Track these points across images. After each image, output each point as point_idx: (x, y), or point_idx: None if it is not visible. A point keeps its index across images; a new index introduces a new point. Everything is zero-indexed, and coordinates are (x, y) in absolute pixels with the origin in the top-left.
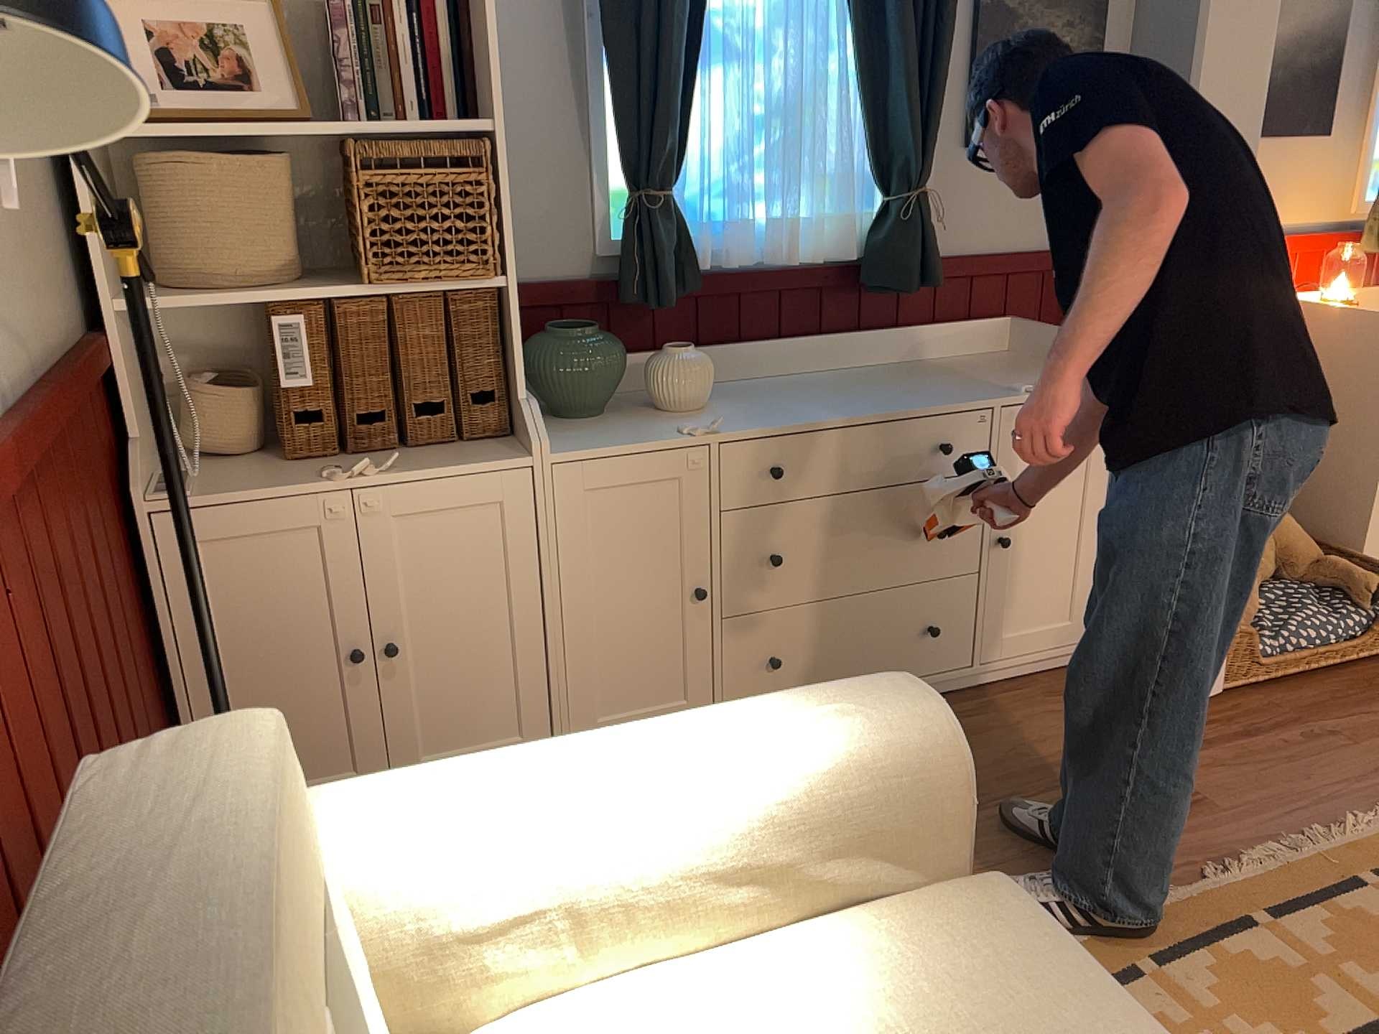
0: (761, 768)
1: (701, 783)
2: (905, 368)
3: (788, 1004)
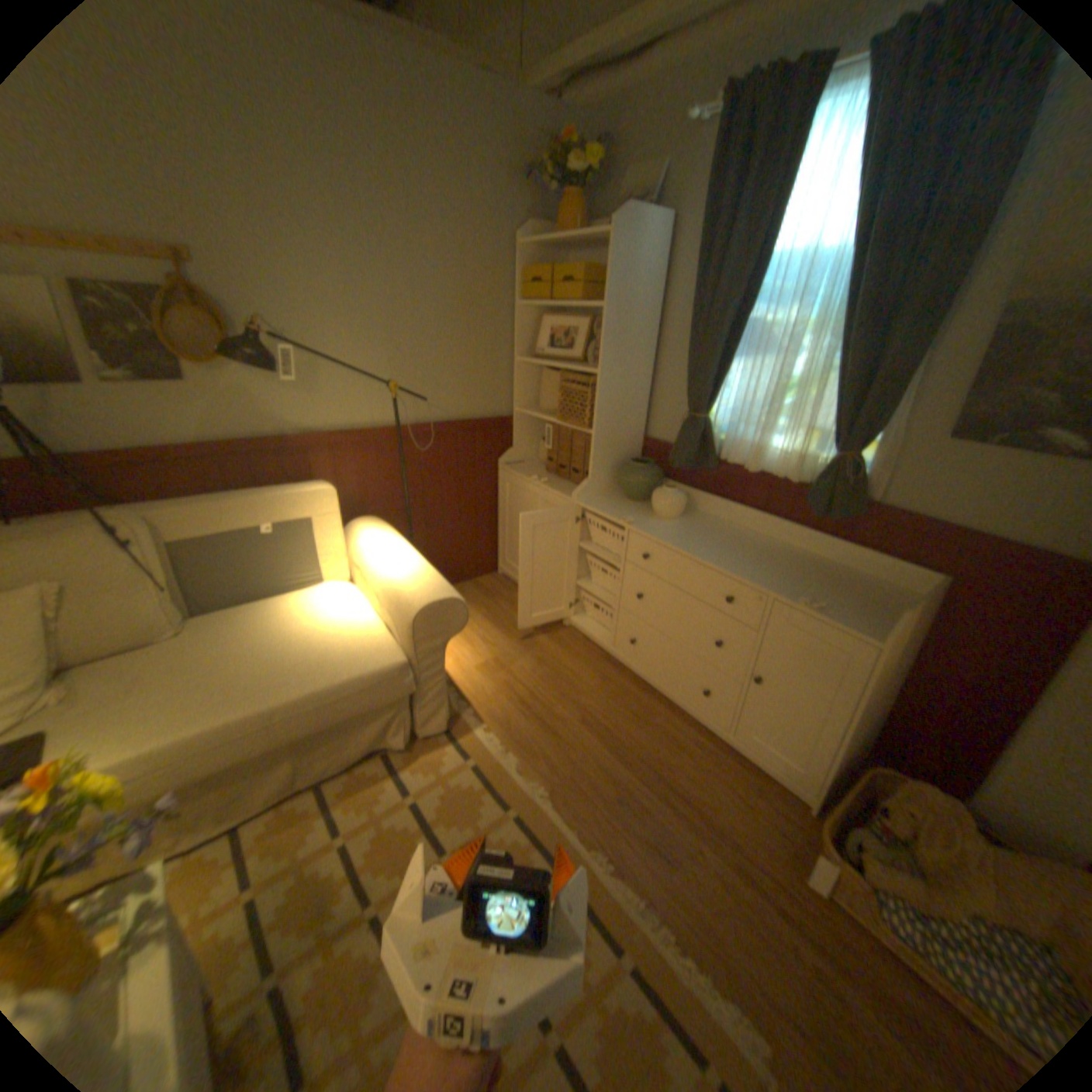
0: (395, 576)
1: (388, 568)
2: (824, 563)
3: (350, 620)
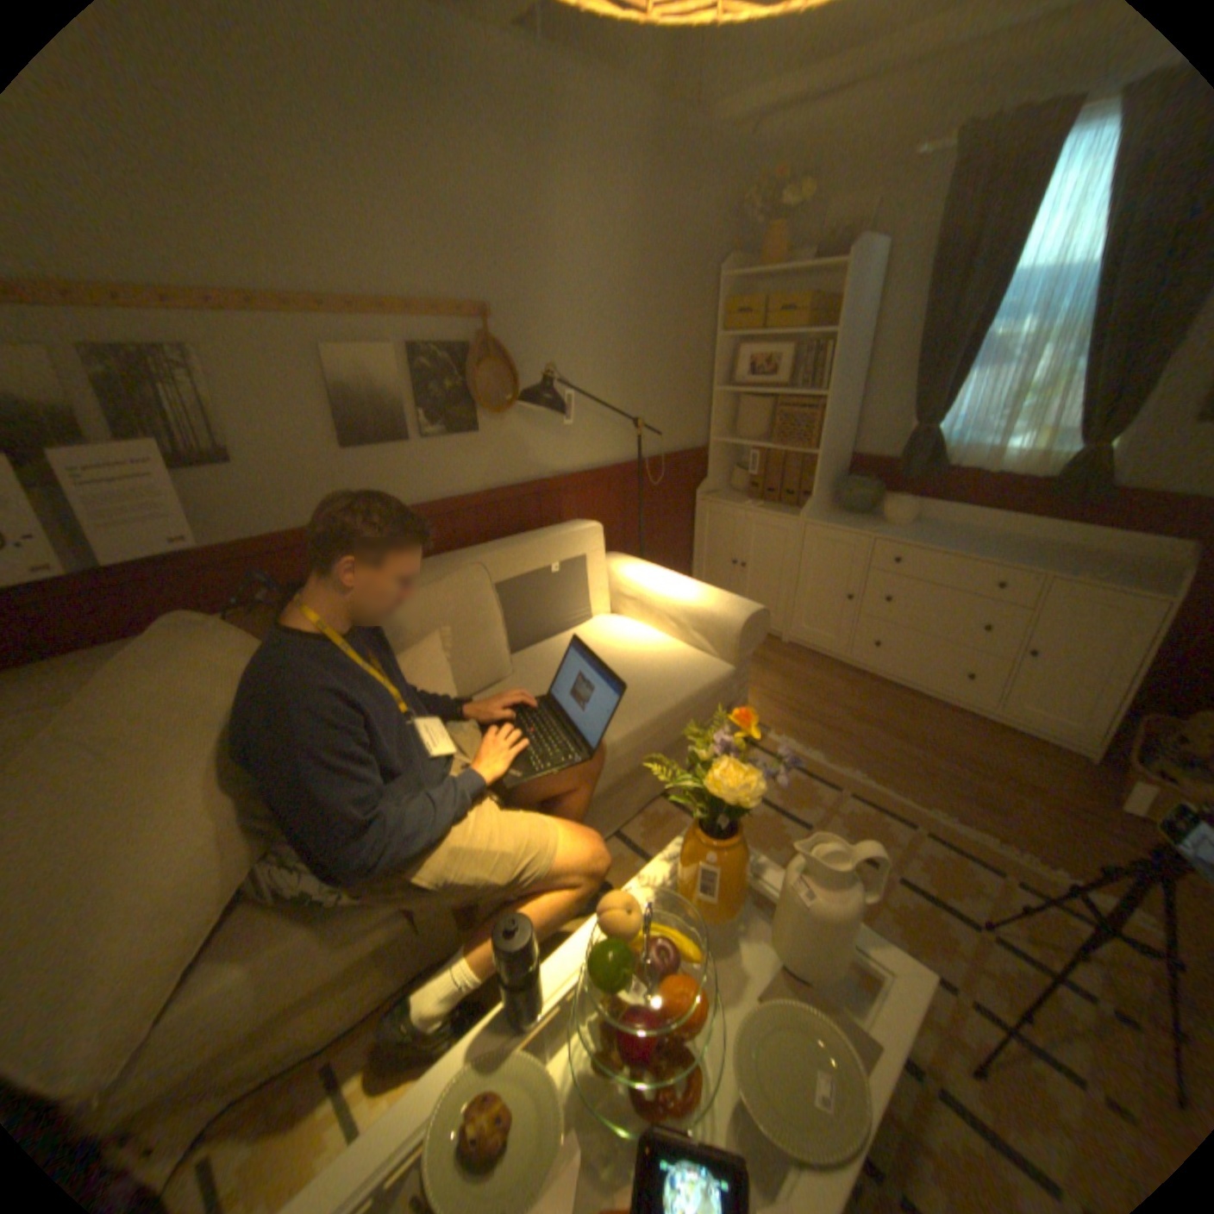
0: (694, 599)
1: (680, 594)
2: (1069, 547)
3: (656, 644)
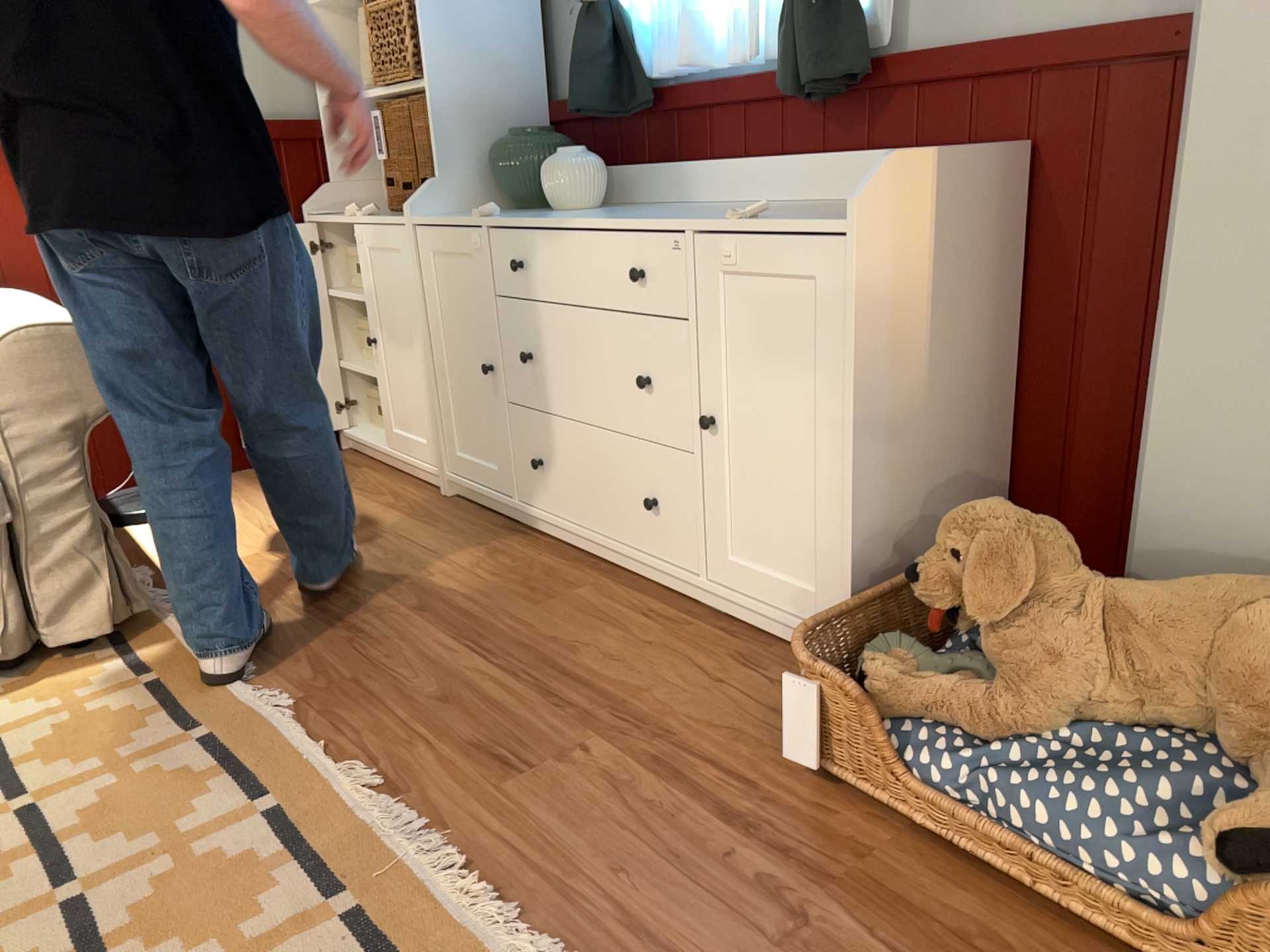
0: None
1: None
2: (829, 204)
3: None
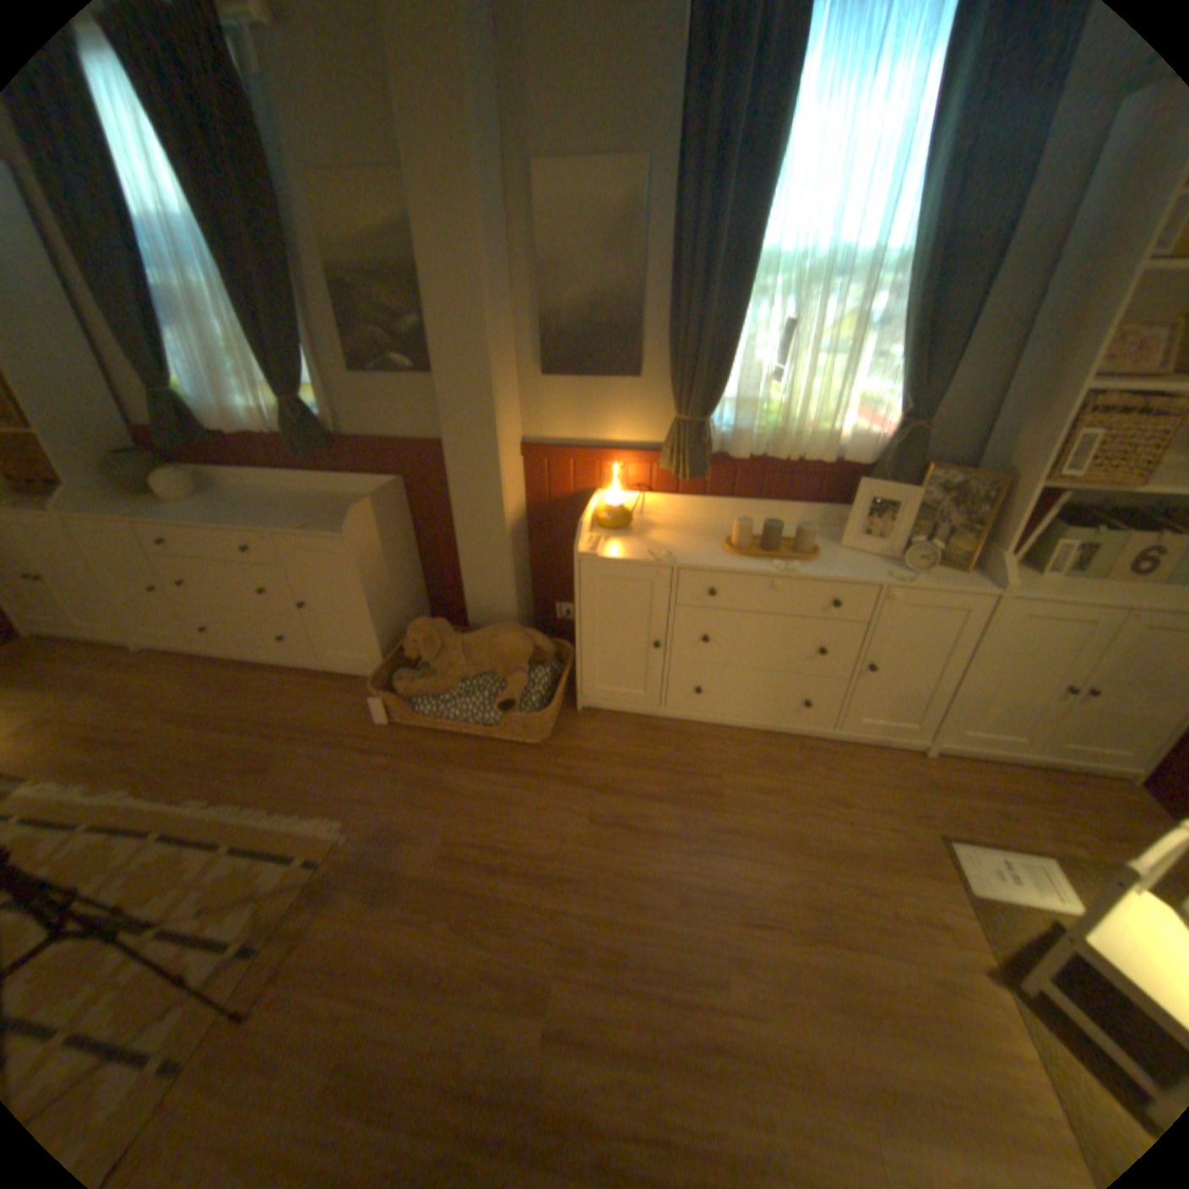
0: None
1: None
2: (326, 497)
3: None
